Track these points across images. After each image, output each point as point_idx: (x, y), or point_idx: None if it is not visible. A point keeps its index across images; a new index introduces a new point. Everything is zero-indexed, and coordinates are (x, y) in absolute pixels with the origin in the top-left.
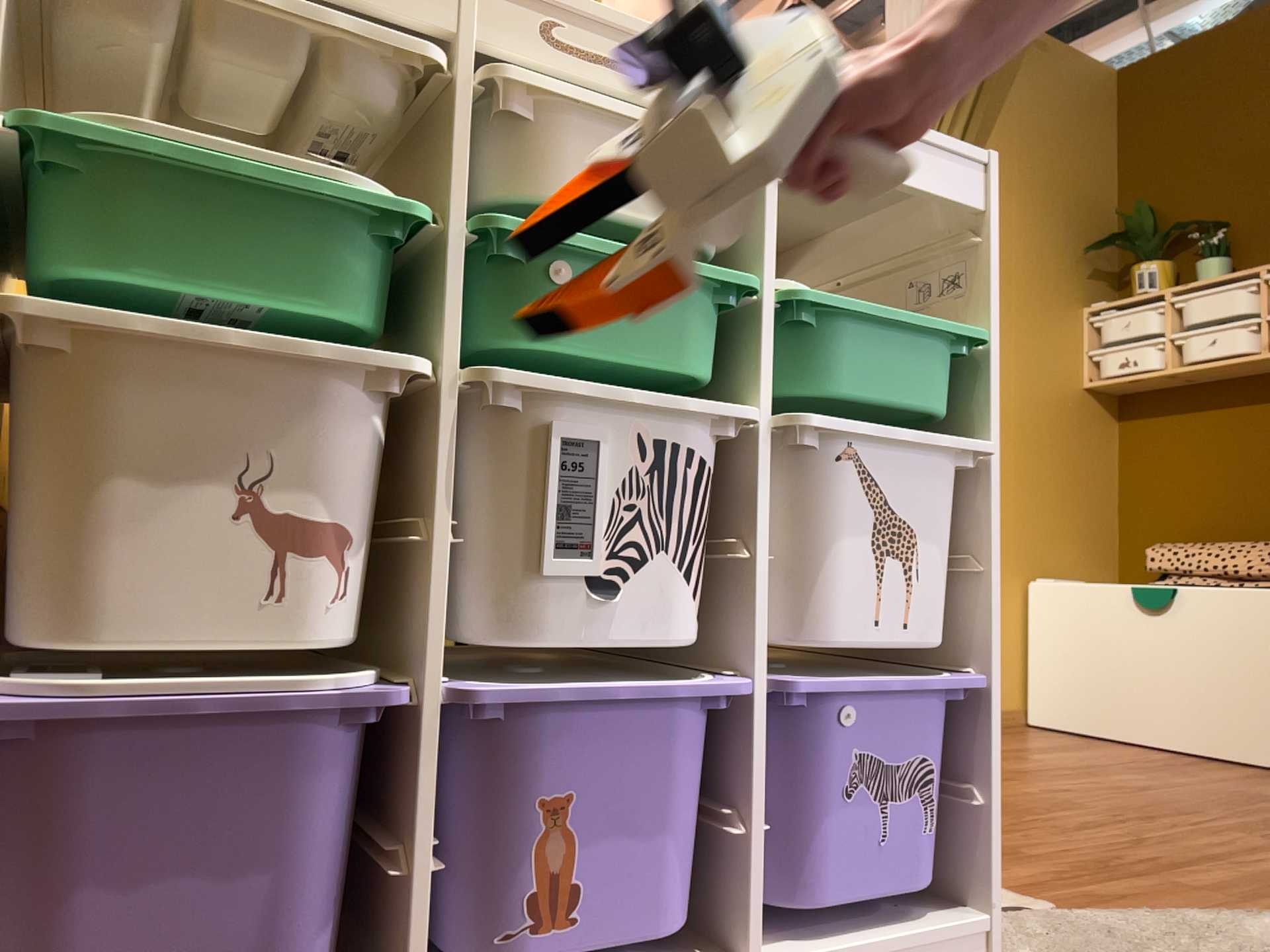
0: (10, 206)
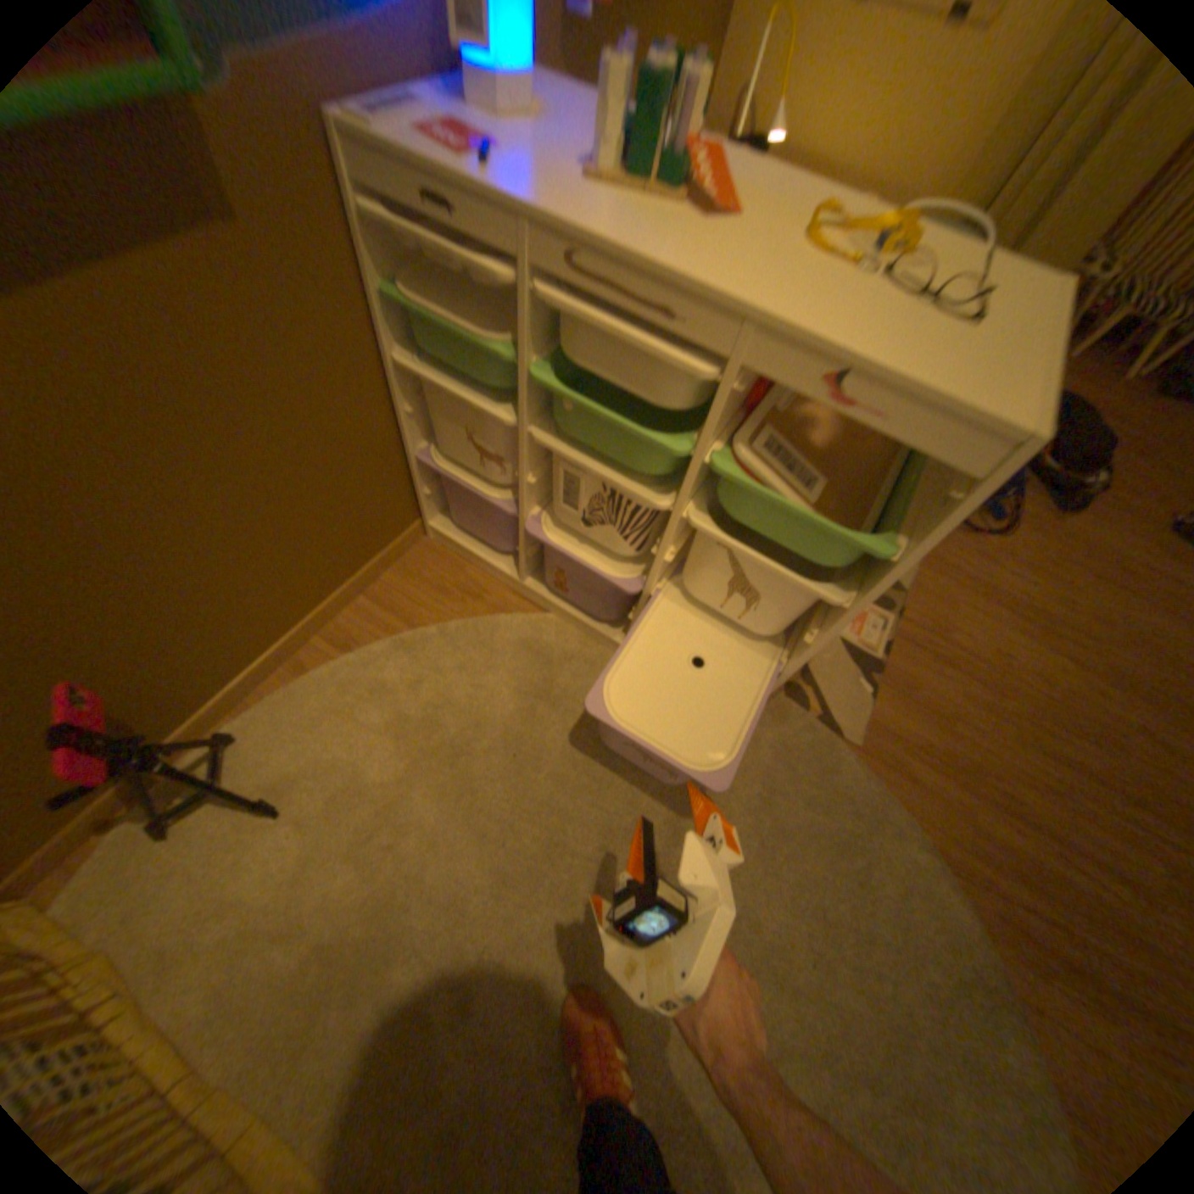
0: (387, 315)
